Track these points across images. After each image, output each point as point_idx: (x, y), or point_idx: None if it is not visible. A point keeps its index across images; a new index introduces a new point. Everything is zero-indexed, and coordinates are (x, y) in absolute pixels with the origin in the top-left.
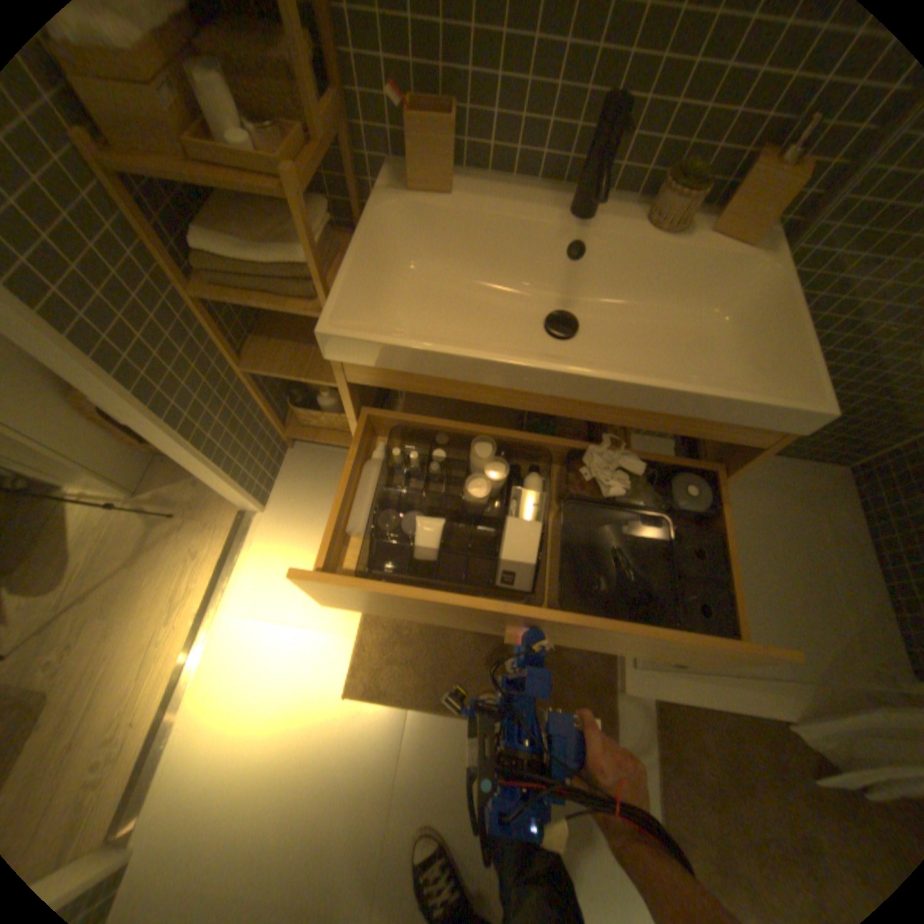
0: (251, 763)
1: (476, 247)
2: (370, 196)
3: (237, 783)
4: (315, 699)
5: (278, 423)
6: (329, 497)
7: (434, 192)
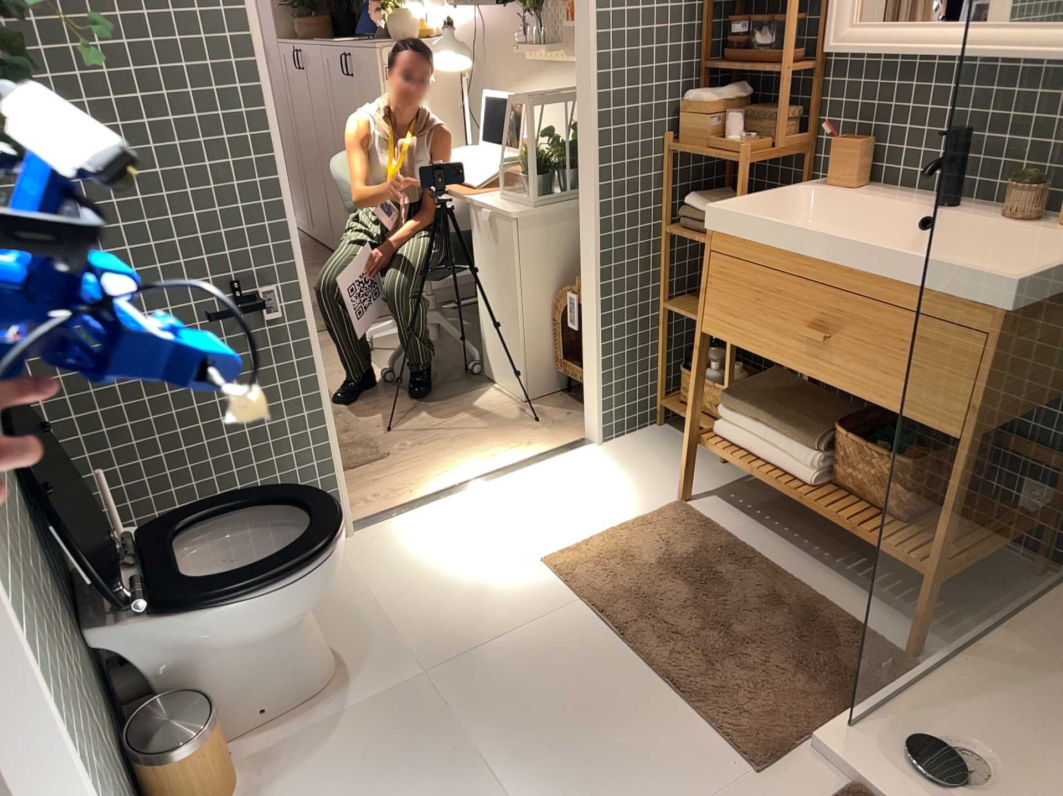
0: (453, 549)
1: (859, 225)
2: (799, 187)
3: (435, 551)
4: (526, 550)
5: (665, 378)
6: (660, 464)
7: (847, 193)
